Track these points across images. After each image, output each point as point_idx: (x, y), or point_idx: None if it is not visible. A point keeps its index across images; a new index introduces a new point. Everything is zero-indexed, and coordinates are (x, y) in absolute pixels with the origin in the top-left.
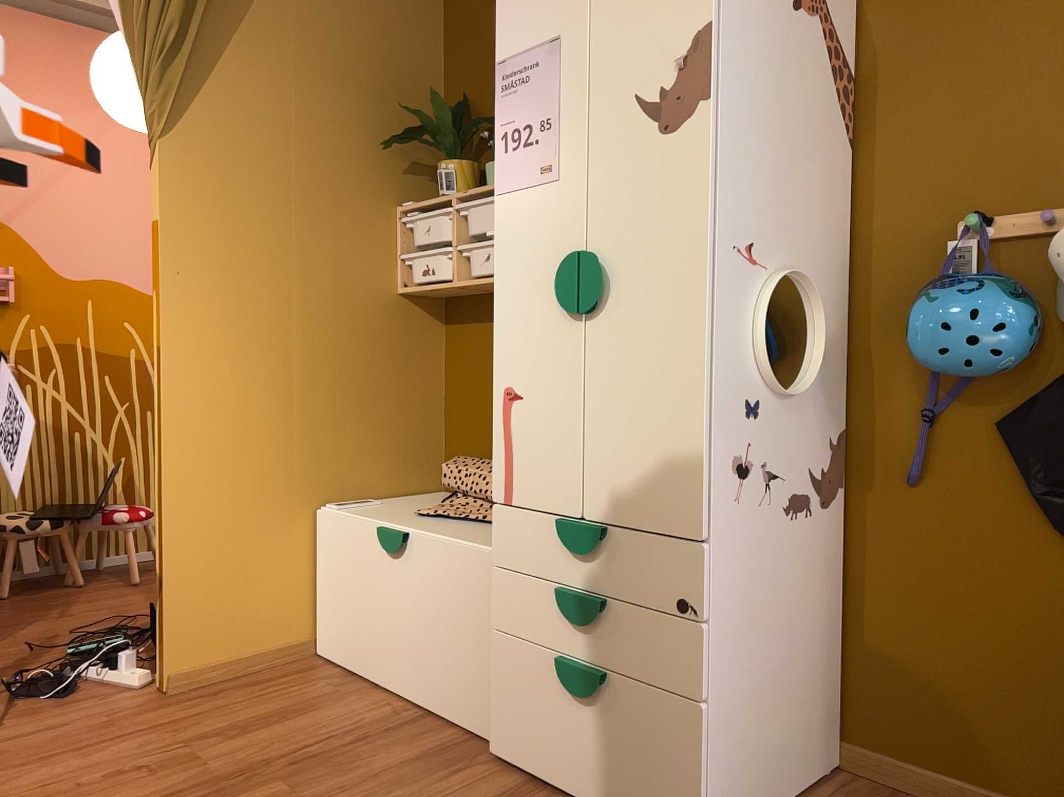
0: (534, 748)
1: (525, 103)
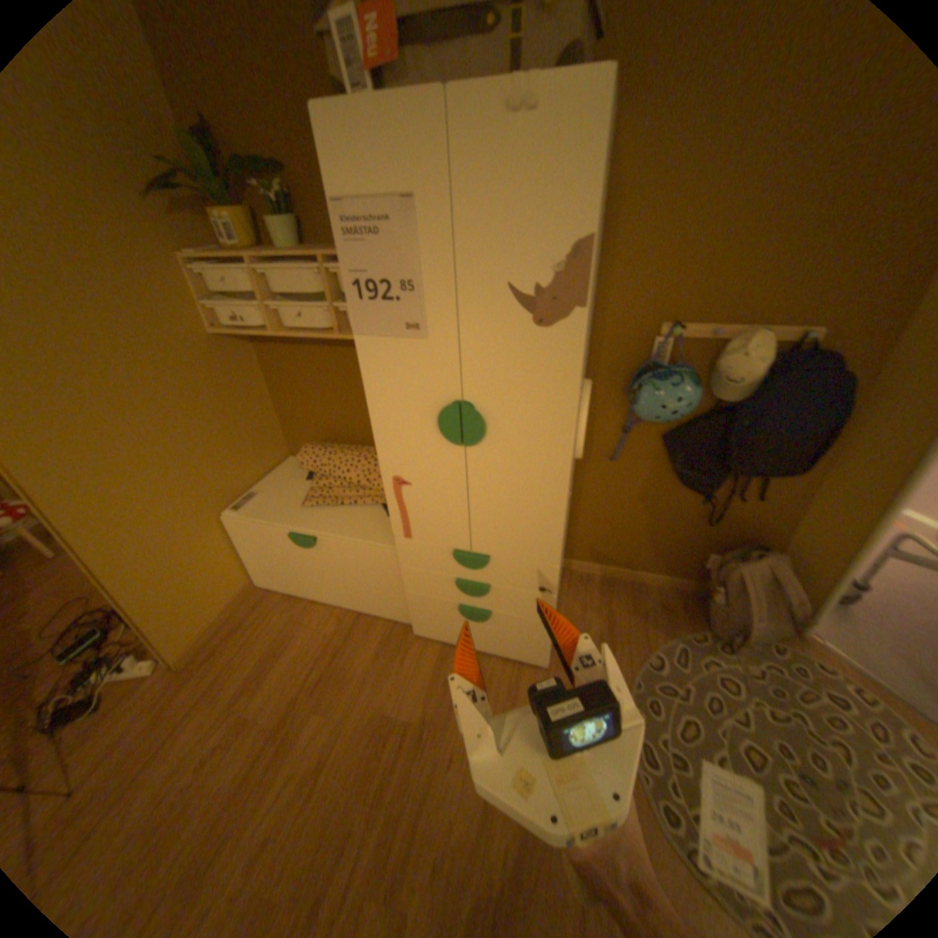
0: (445, 635)
1: (378, 257)
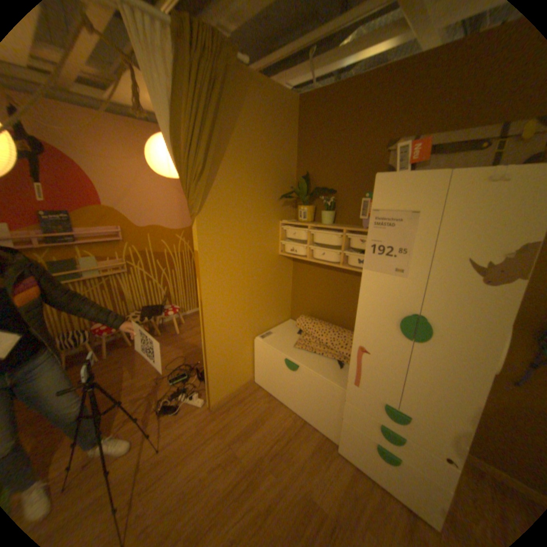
0: (361, 462)
1: (390, 235)
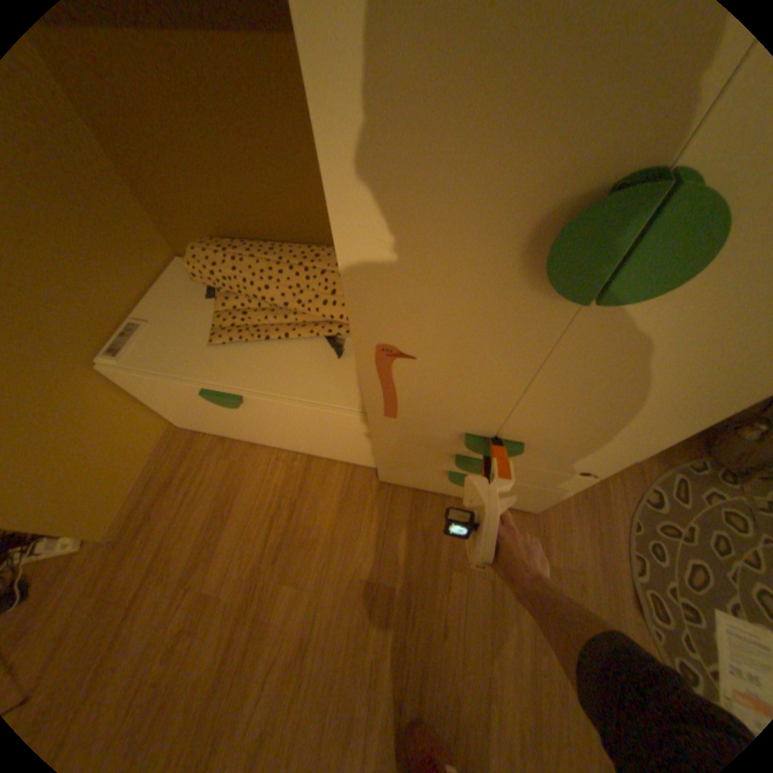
0: (419, 485)
1: None
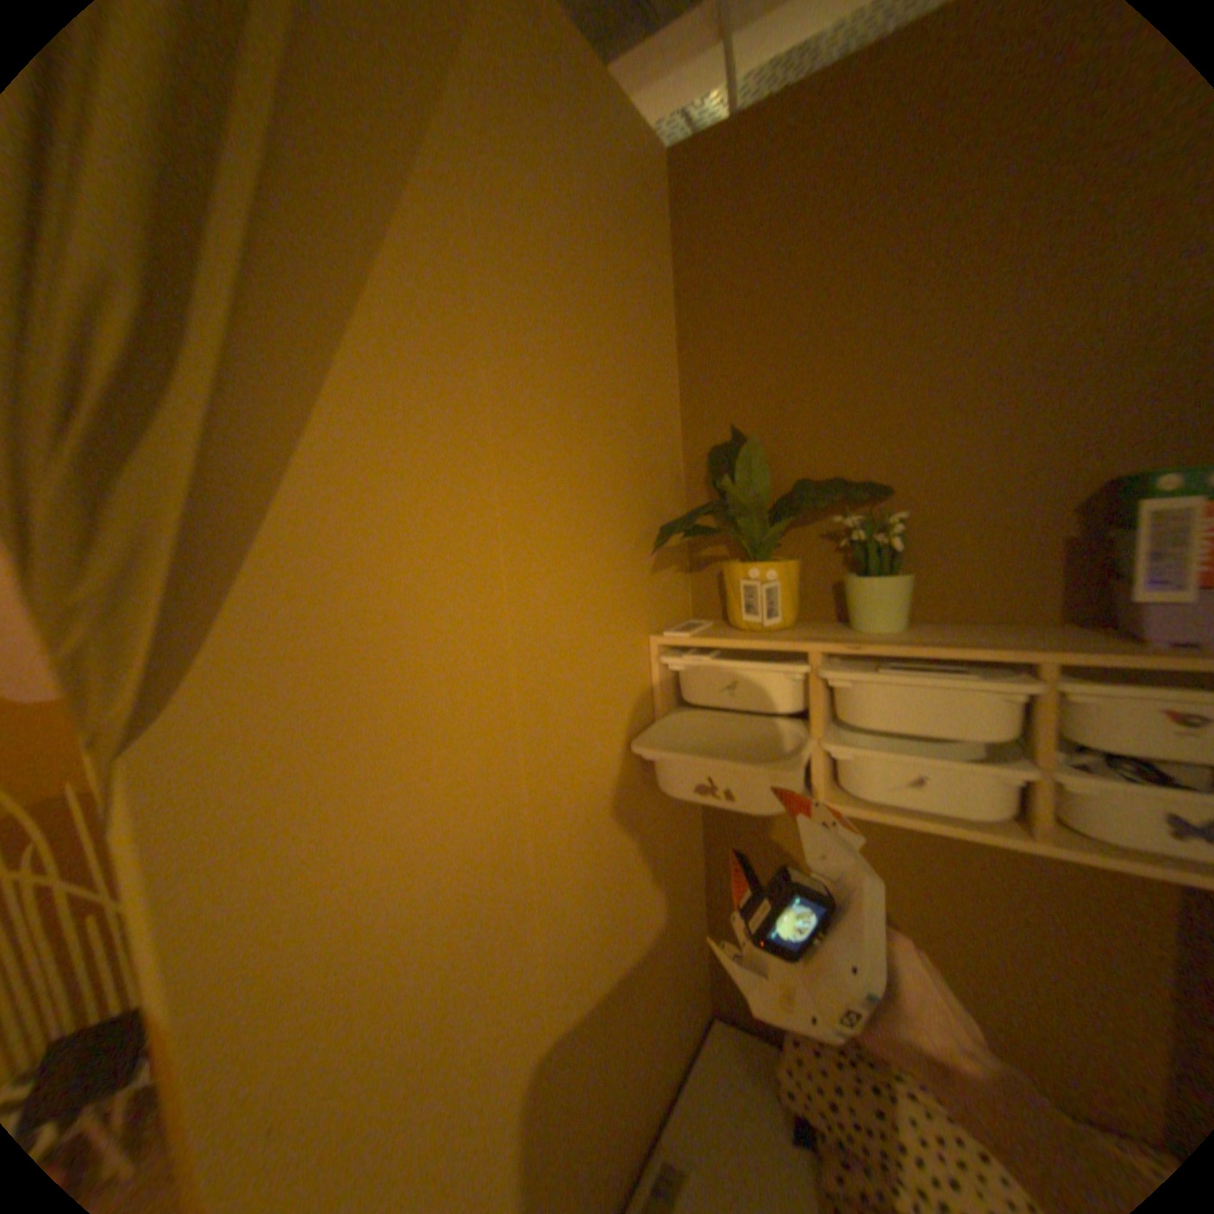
0: None
1: None
